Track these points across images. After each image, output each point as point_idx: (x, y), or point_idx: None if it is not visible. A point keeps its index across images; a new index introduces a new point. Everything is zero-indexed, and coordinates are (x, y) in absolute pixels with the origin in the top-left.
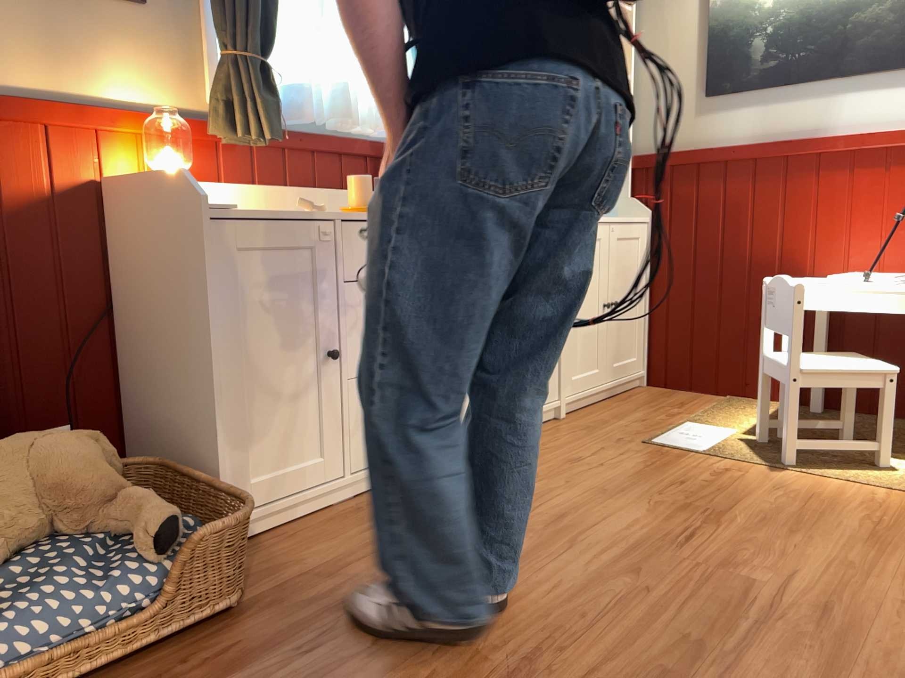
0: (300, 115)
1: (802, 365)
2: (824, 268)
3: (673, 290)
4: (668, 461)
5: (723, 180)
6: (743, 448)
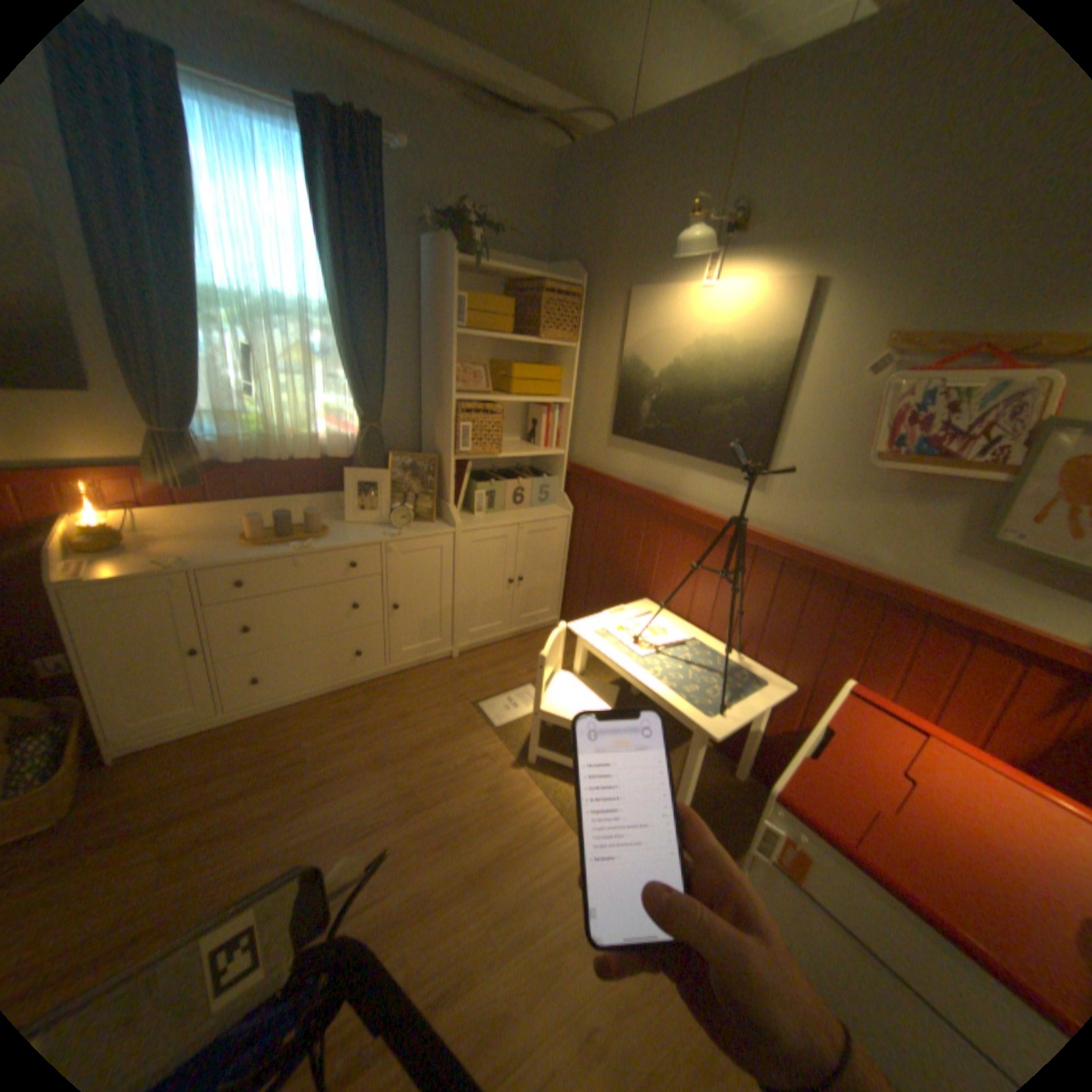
0: (227, 460)
1: (547, 706)
2: (659, 599)
3: (579, 570)
4: (460, 735)
5: (614, 505)
6: (526, 733)
